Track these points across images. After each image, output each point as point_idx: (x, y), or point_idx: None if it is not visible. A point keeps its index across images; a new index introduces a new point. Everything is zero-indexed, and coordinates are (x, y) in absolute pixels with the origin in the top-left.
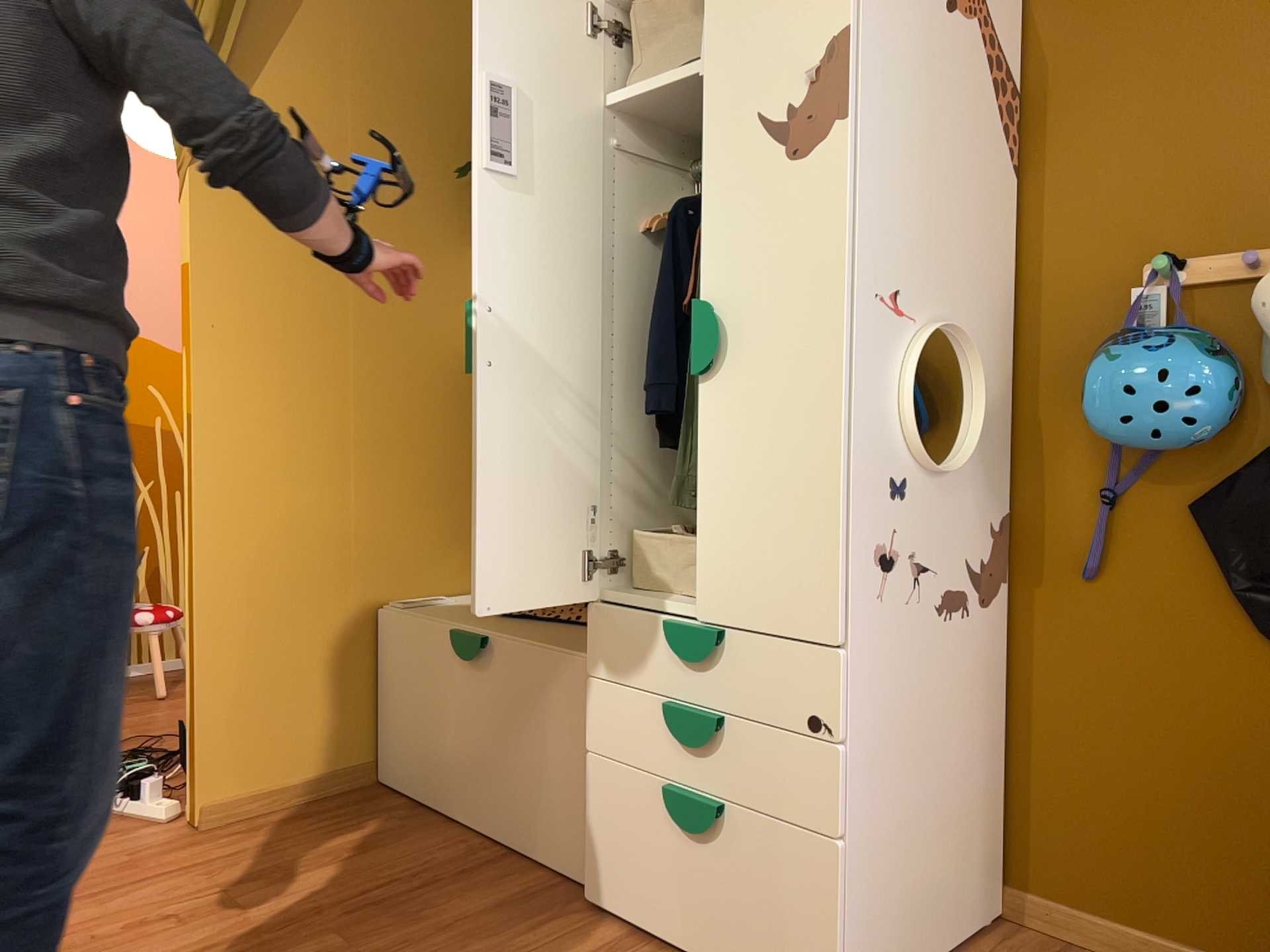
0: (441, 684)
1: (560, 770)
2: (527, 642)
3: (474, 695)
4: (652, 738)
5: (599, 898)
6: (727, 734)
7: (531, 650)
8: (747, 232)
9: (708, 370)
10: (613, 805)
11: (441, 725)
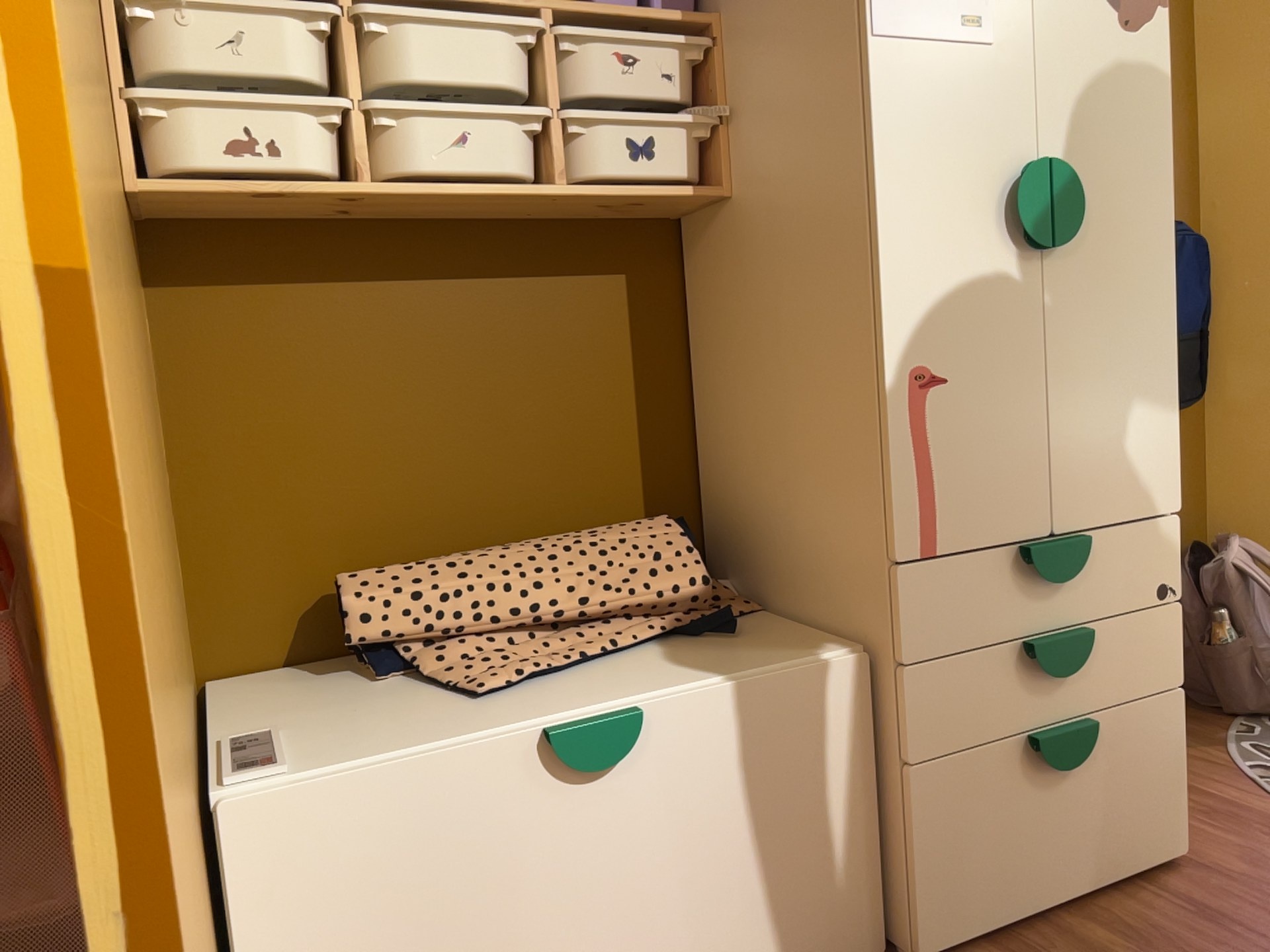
0: (505, 858)
1: (818, 834)
2: (710, 683)
3: (611, 827)
4: (1004, 696)
5: (945, 938)
6: (1093, 641)
7: (742, 687)
8: (1085, 95)
9: (1064, 245)
10: (957, 808)
11: (513, 933)
